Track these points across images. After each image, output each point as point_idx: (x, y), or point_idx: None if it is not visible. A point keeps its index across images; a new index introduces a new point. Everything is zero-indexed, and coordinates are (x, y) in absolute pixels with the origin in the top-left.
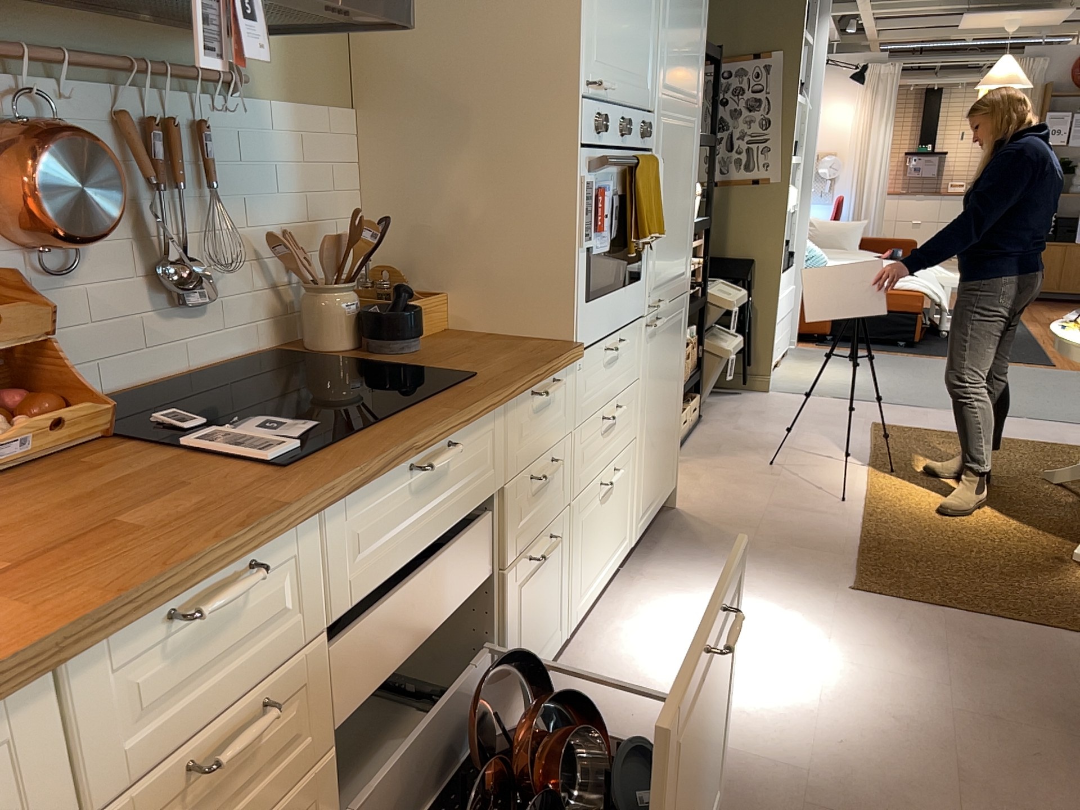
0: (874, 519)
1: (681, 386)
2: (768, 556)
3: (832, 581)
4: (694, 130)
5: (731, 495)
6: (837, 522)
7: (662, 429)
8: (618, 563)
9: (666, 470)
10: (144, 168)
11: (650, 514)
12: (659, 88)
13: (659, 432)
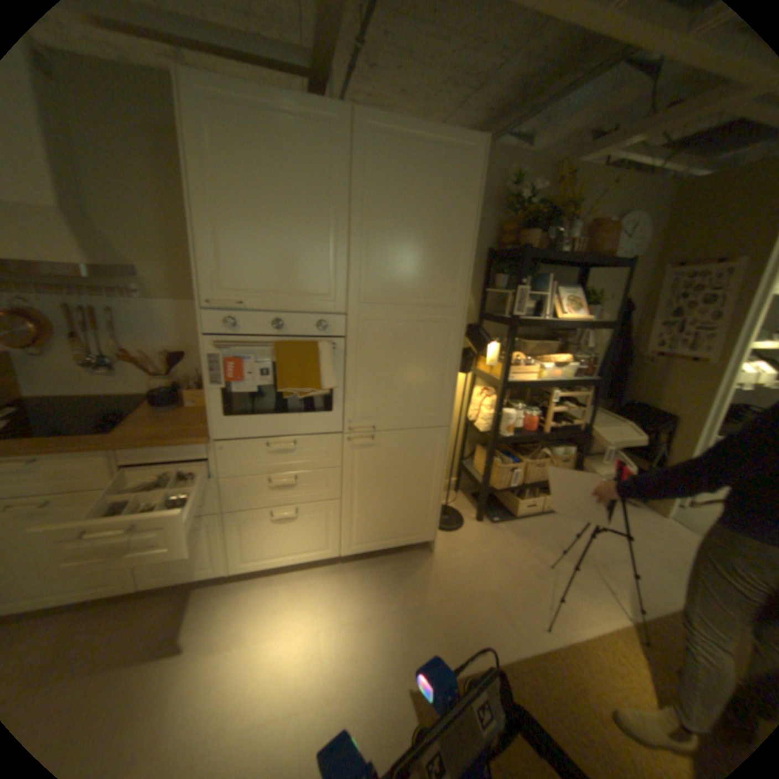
0: (542, 669)
1: (439, 483)
2: (415, 624)
3: (413, 678)
4: (451, 322)
5: (480, 570)
6: (509, 646)
7: (397, 503)
8: (316, 561)
9: (410, 528)
10: (68, 324)
11: (377, 547)
12: (352, 297)
13: (388, 504)
